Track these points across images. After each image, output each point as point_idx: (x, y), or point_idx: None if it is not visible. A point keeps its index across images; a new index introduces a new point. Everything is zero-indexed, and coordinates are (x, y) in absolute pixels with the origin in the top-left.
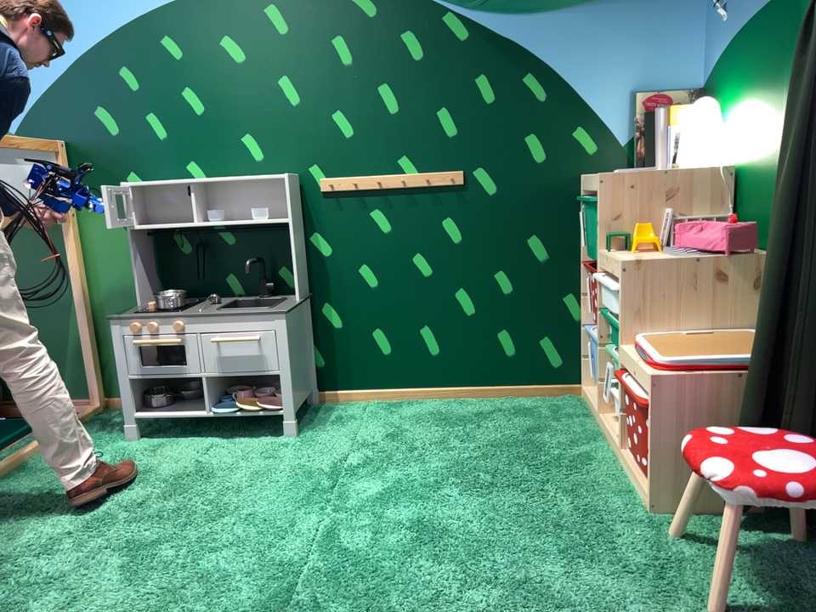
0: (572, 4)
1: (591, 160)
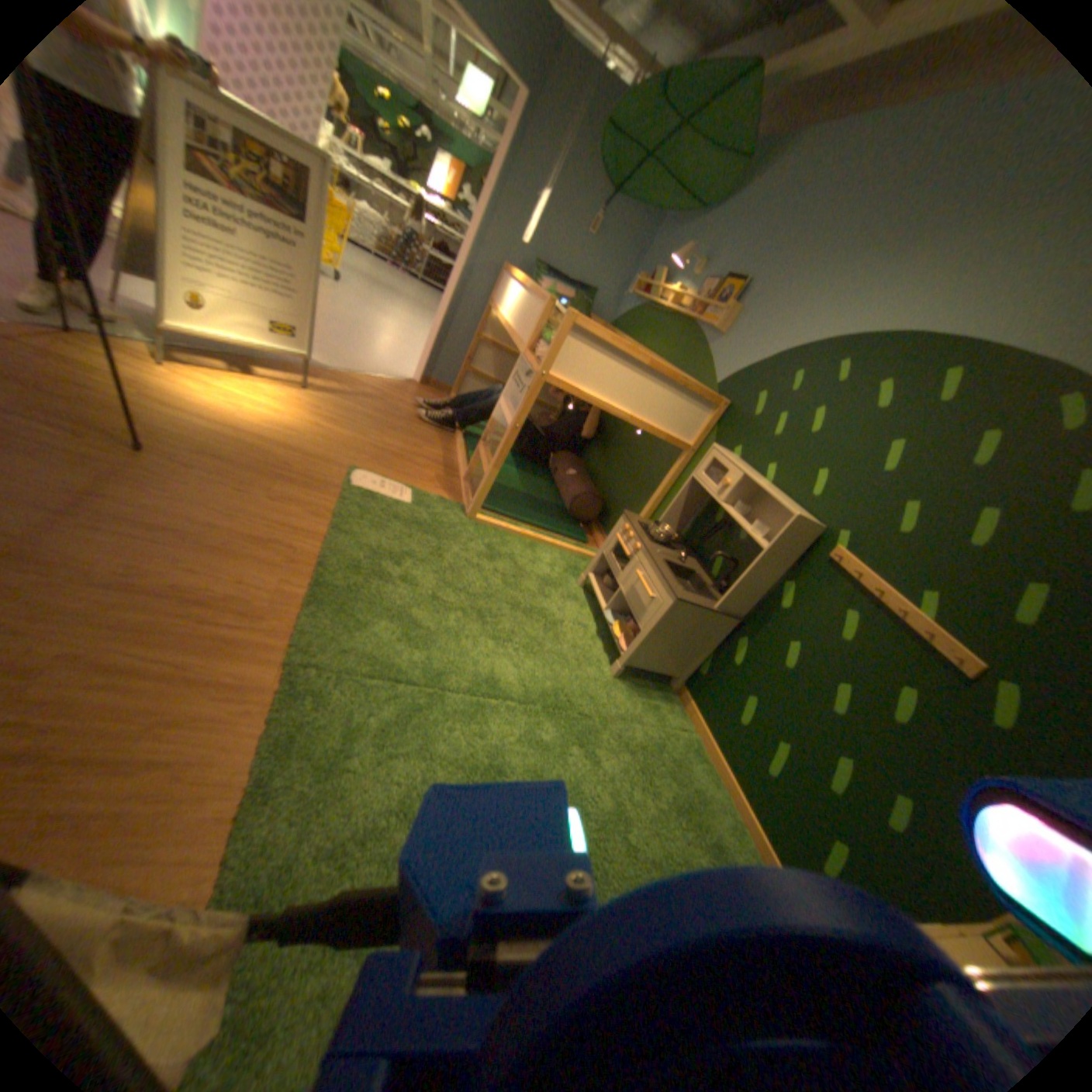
0: None
1: None
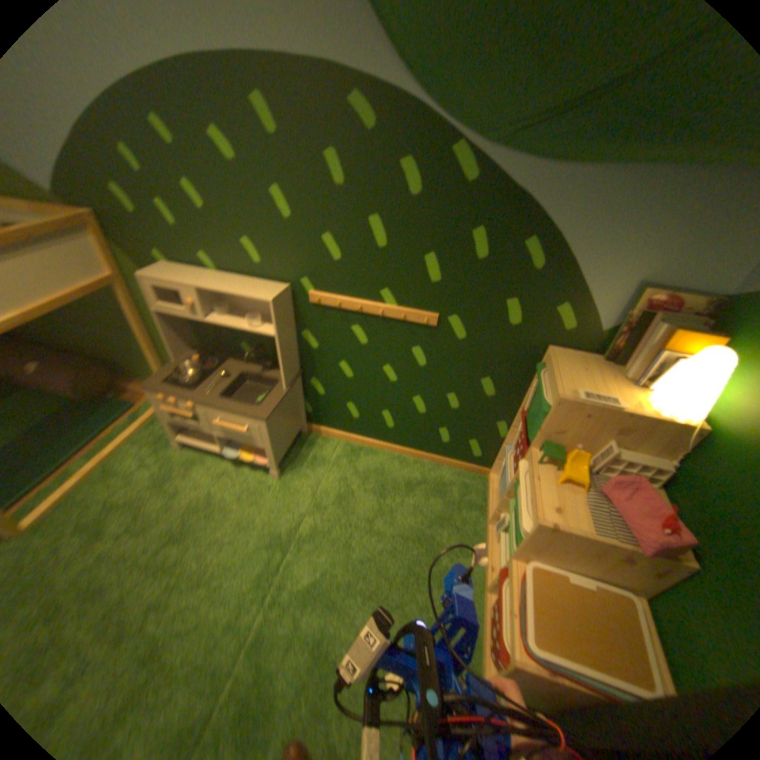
0: (626, 163)
1: (566, 336)
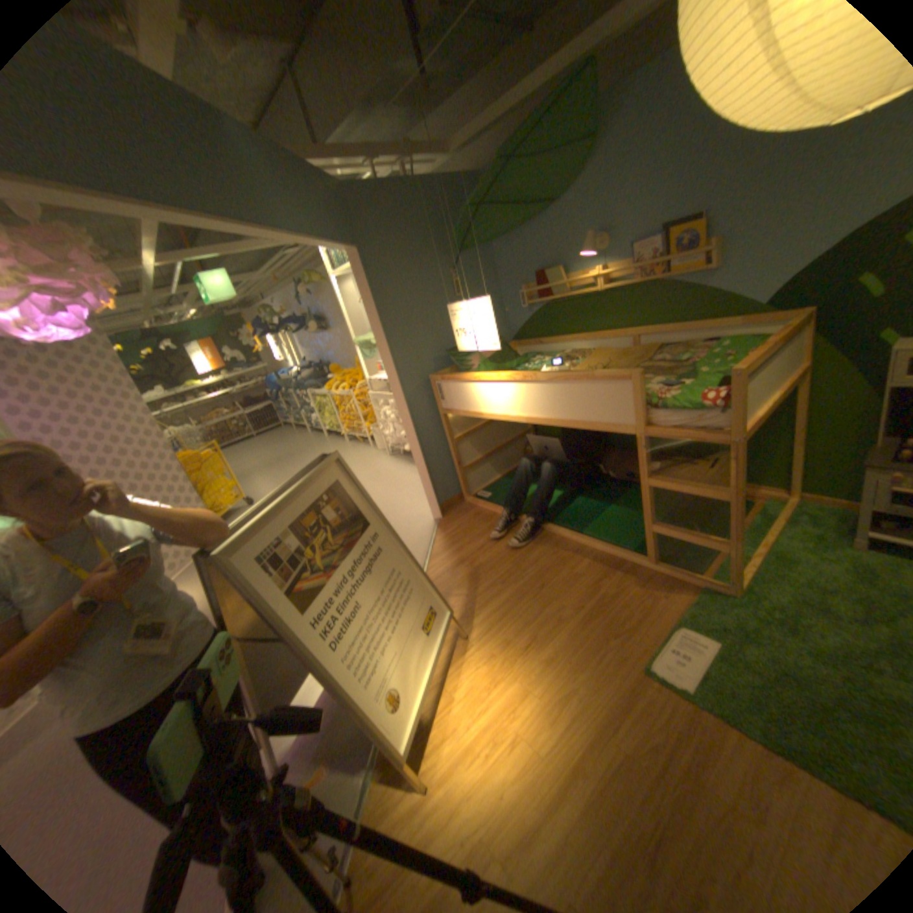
0: None
1: None
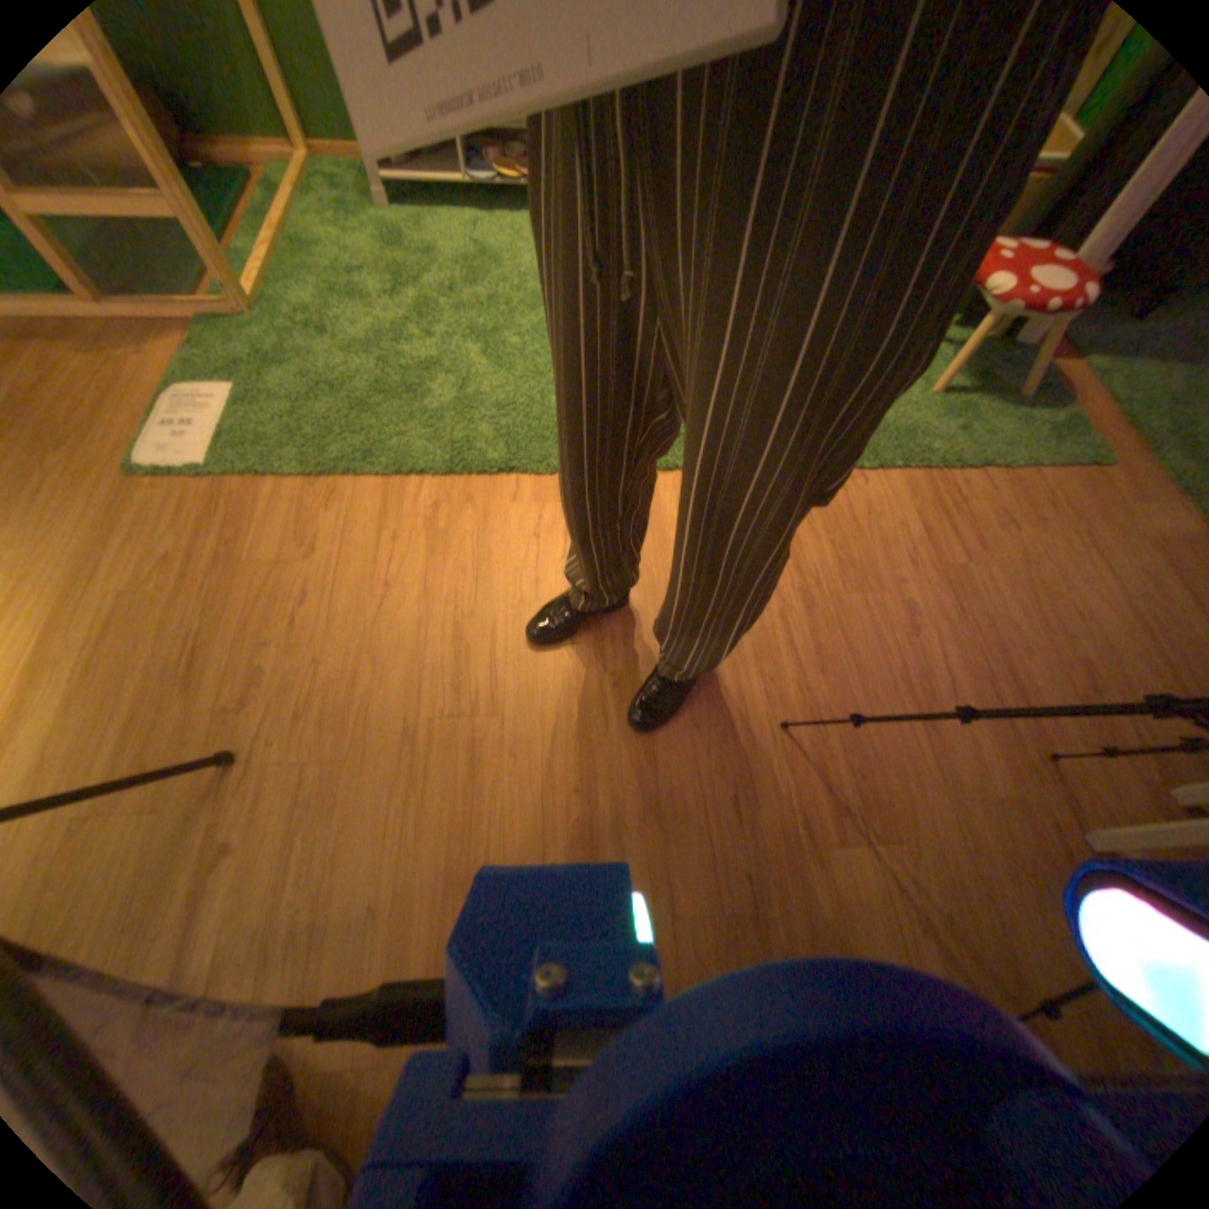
0: None
1: None
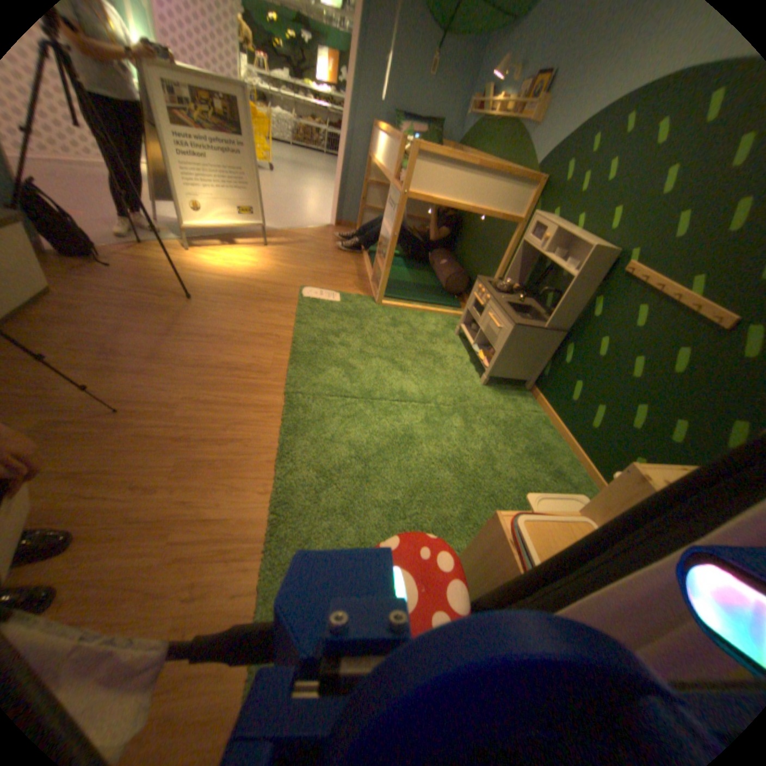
0: None
1: None
